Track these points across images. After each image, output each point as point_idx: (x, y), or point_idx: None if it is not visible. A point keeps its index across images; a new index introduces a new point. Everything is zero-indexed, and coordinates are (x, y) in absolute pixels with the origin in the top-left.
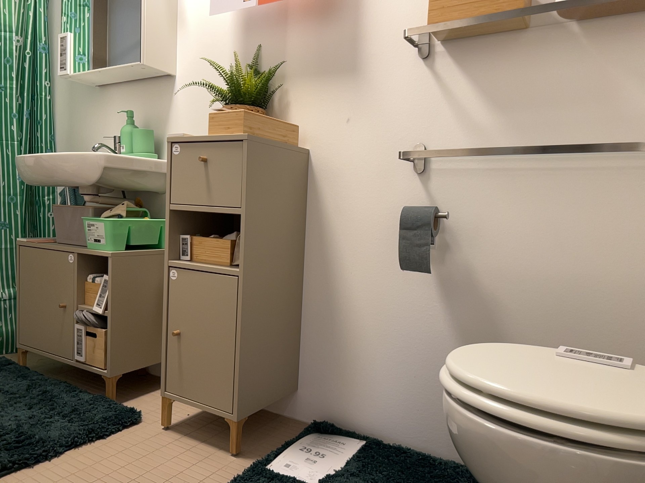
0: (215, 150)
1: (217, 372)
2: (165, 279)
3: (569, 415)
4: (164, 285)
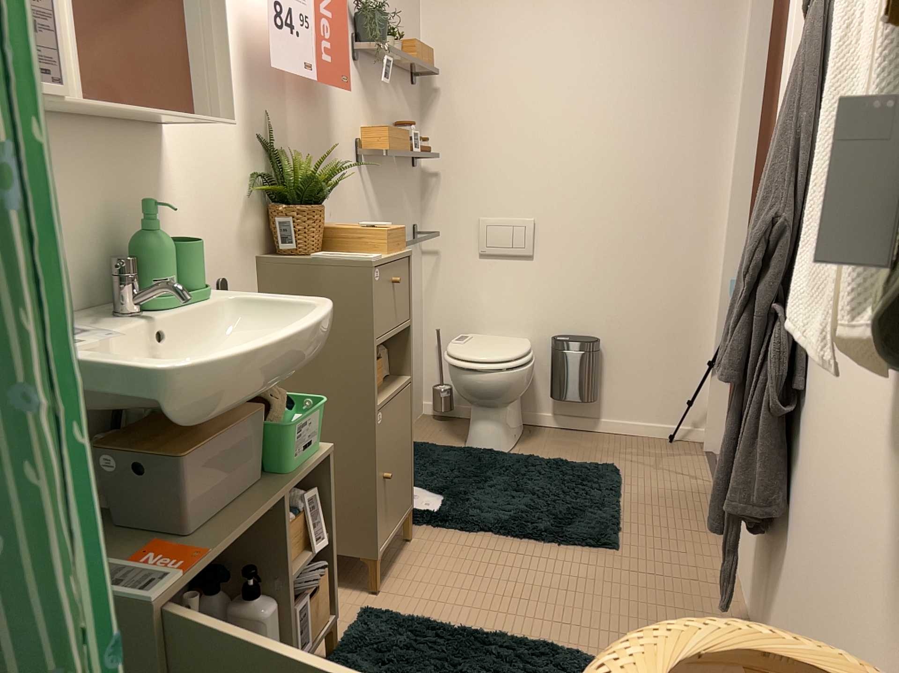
0: (399, 270)
1: (407, 476)
2: (379, 425)
3: (529, 351)
4: (375, 434)
